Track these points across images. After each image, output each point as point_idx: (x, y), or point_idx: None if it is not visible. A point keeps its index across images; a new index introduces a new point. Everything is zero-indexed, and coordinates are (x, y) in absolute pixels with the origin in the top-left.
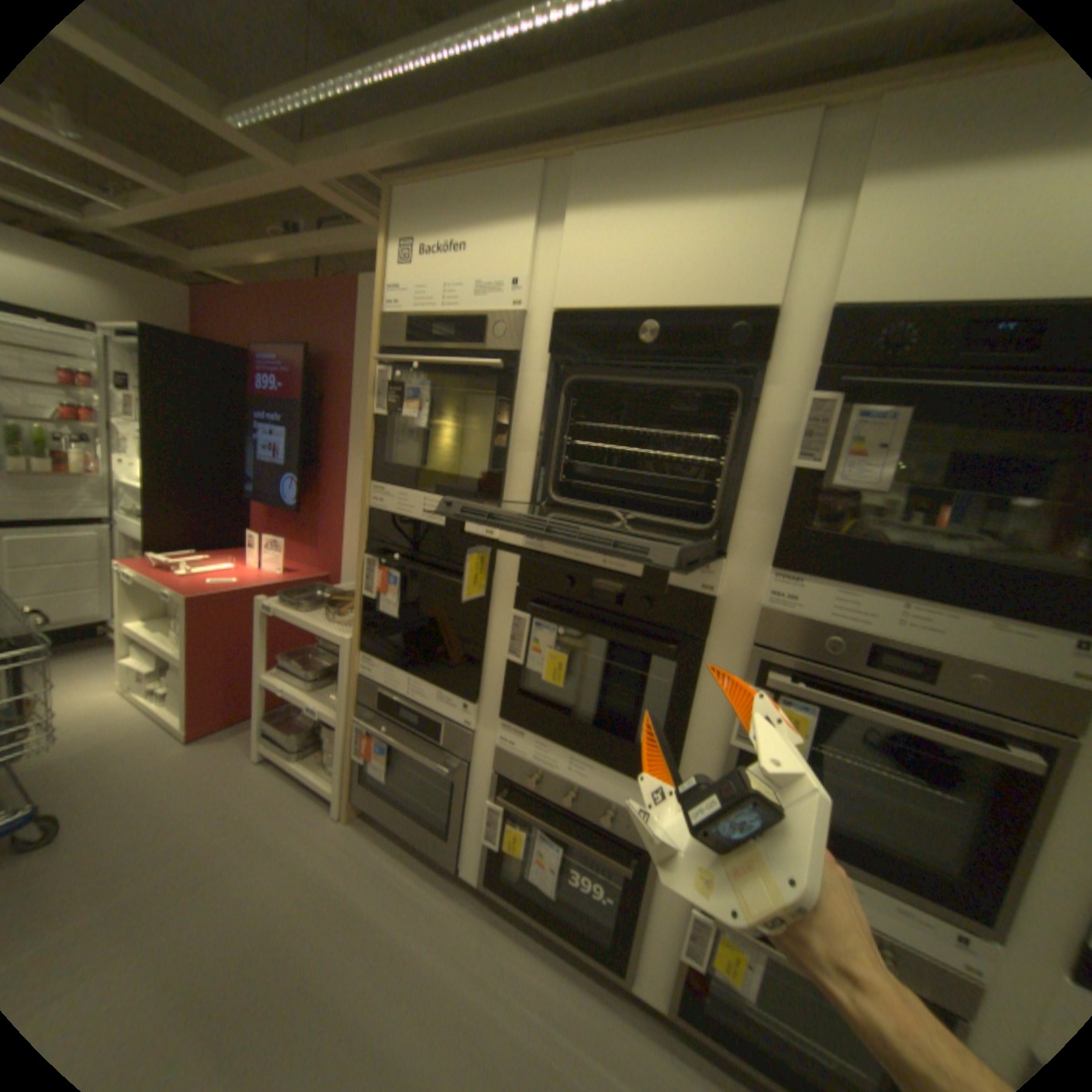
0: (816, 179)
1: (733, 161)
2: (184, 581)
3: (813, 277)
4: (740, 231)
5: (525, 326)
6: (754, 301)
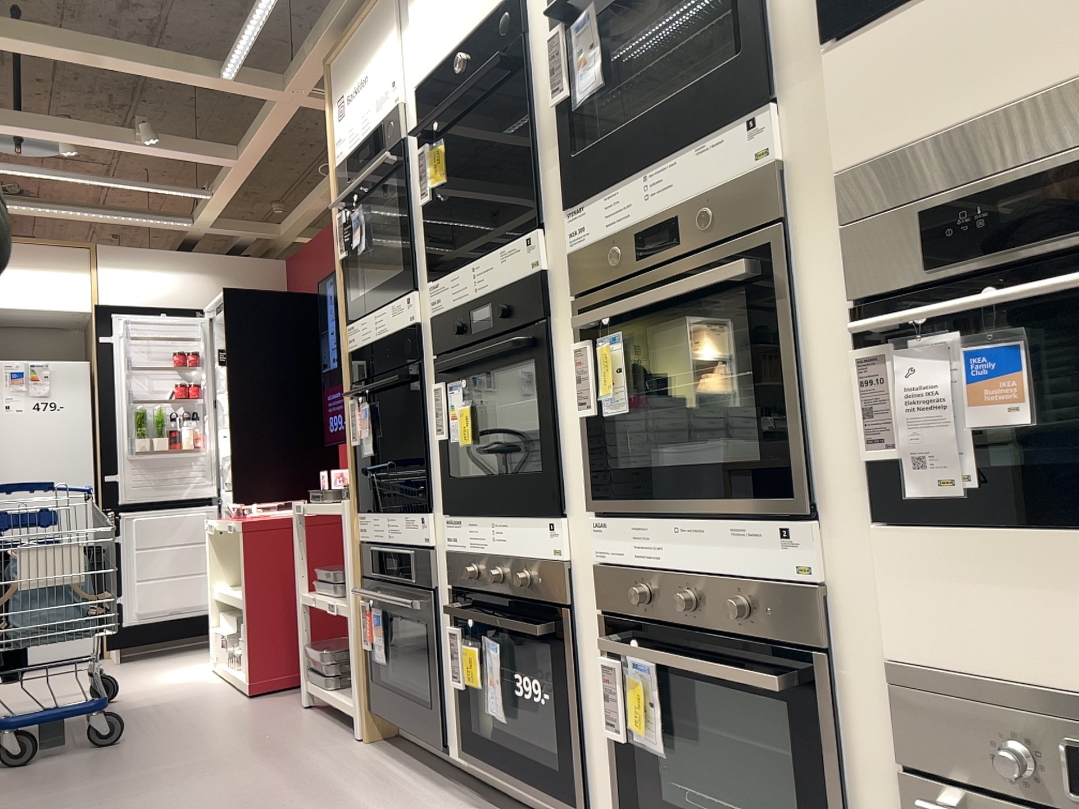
0: None
1: None
2: (252, 518)
3: None
4: None
5: (404, 116)
6: None
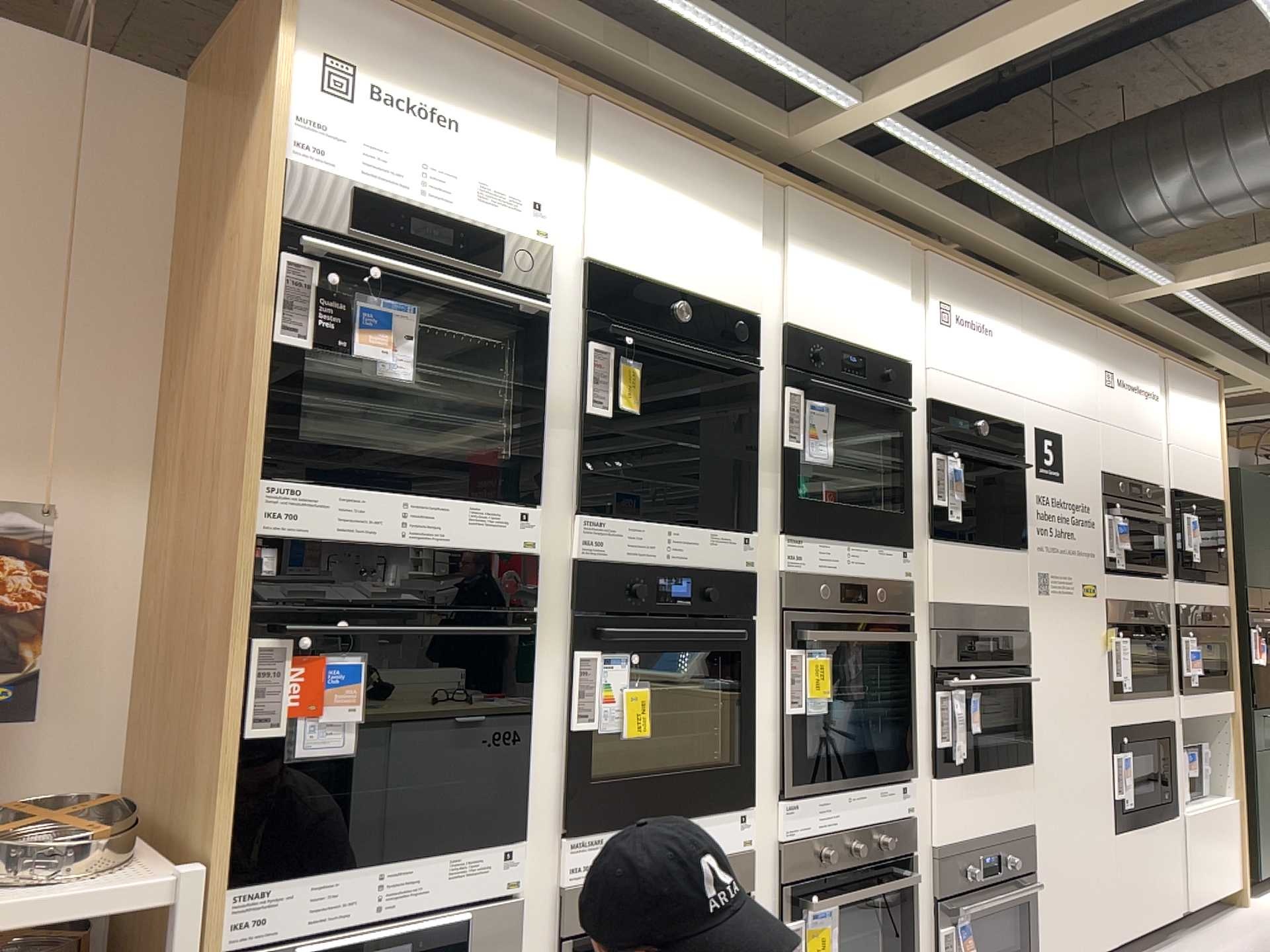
0: (756, 235)
1: (717, 198)
2: None
3: (764, 304)
4: (728, 254)
5: (556, 274)
6: (741, 313)
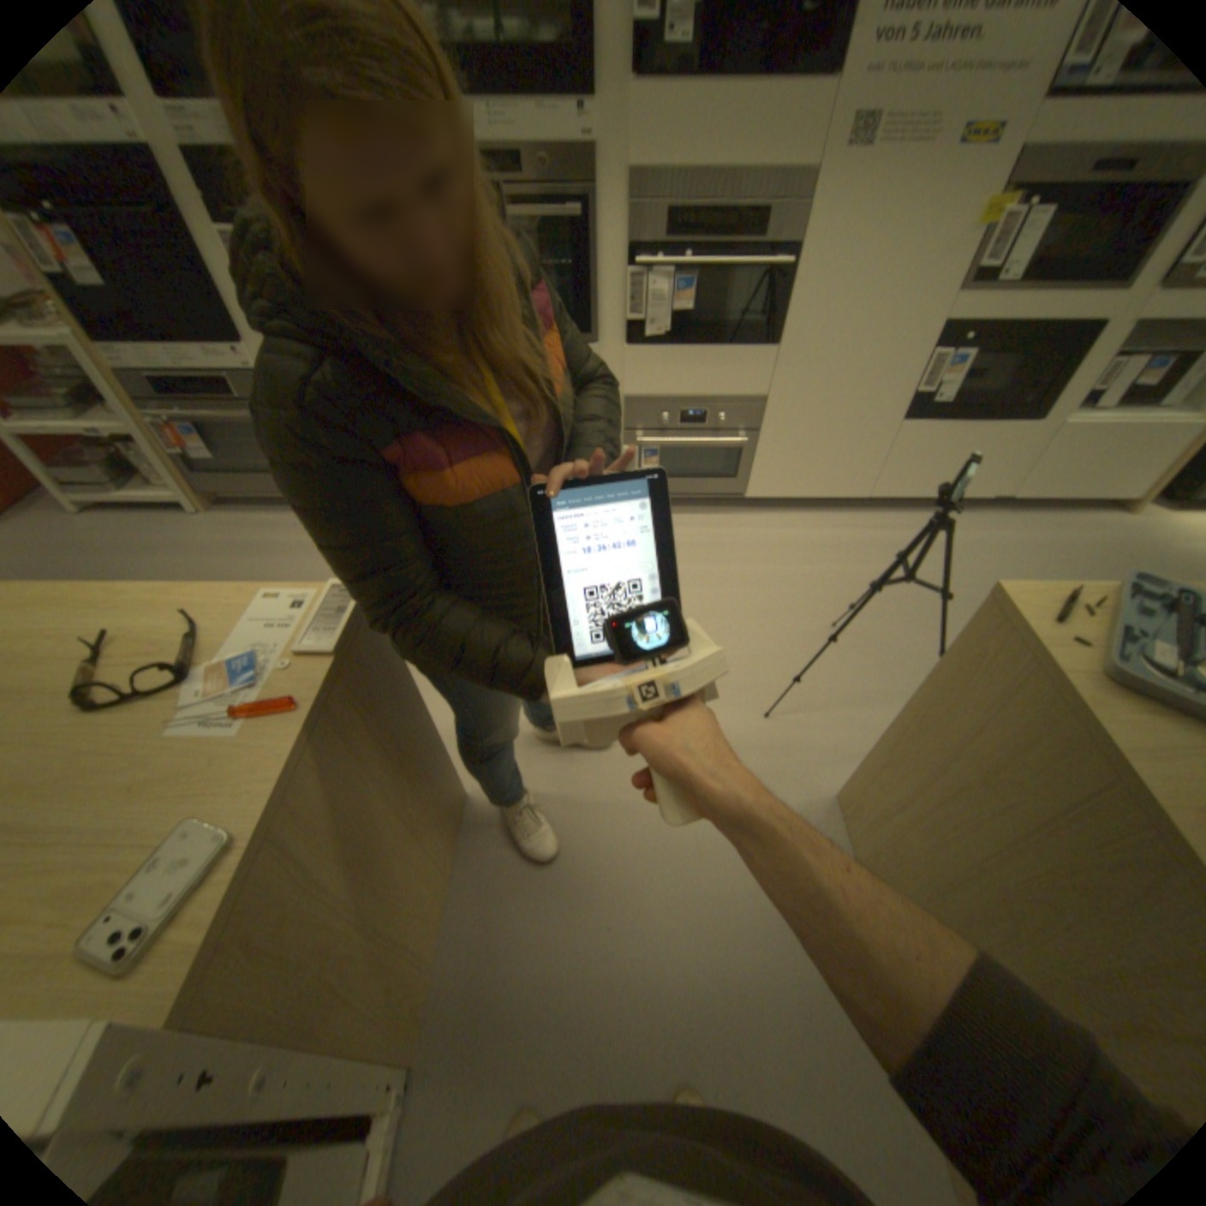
0: None
1: None
2: None
3: None
4: None
5: None
6: None
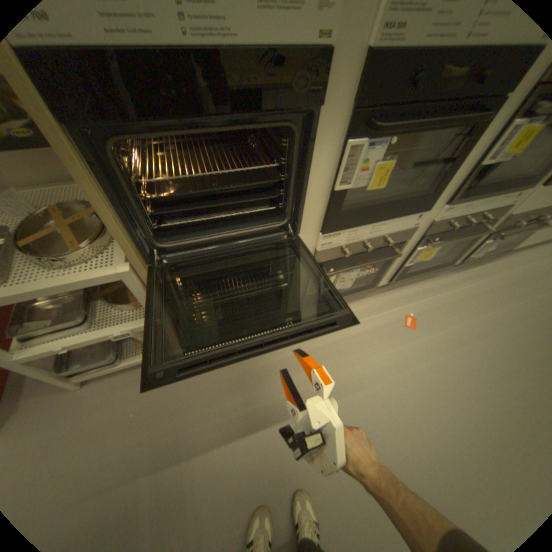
0: None
1: None
2: None
3: None
4: None
5: None
6: None
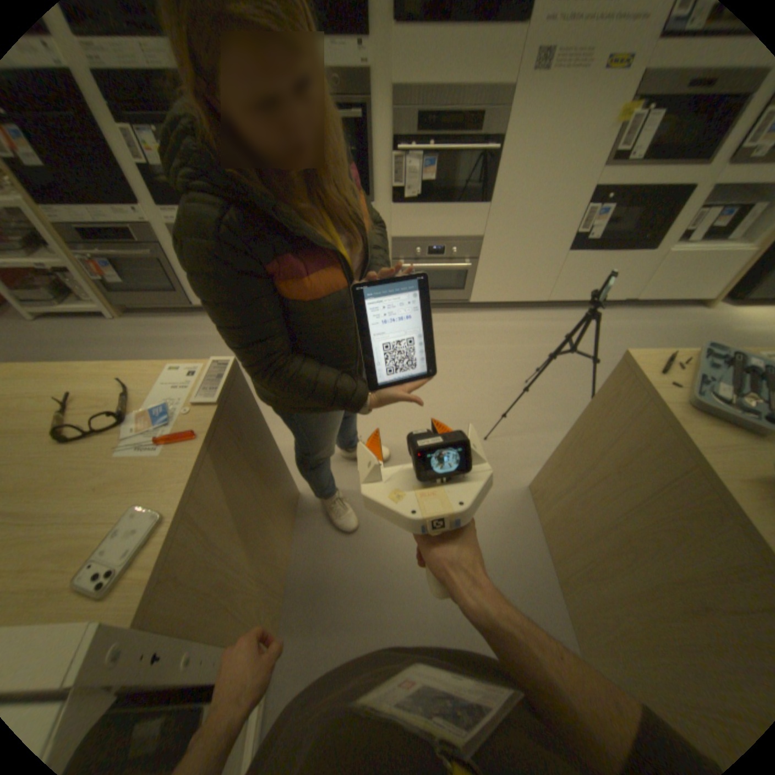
0: None
1: None
2: None
3: None
4: None
5: None
6: None
